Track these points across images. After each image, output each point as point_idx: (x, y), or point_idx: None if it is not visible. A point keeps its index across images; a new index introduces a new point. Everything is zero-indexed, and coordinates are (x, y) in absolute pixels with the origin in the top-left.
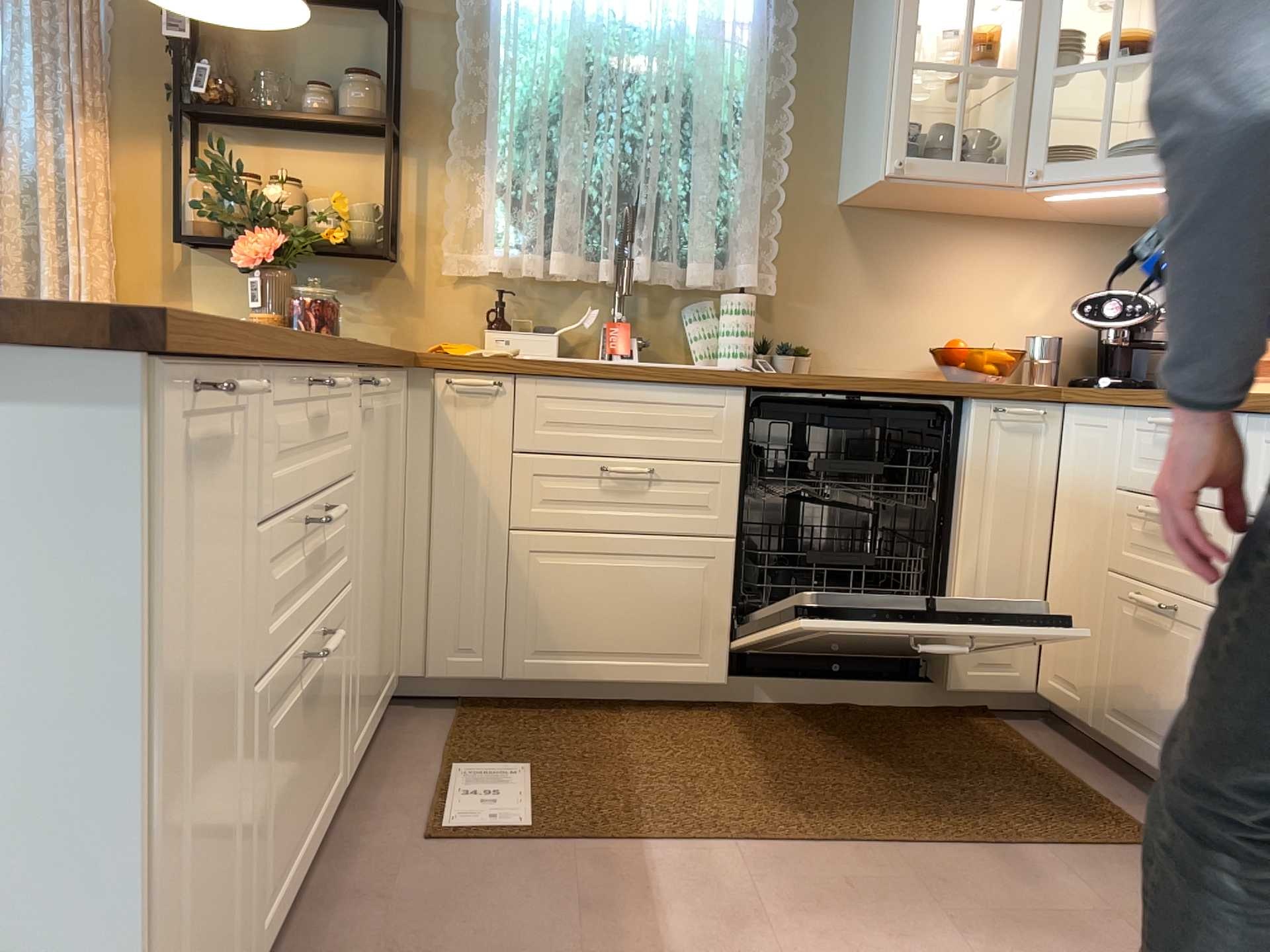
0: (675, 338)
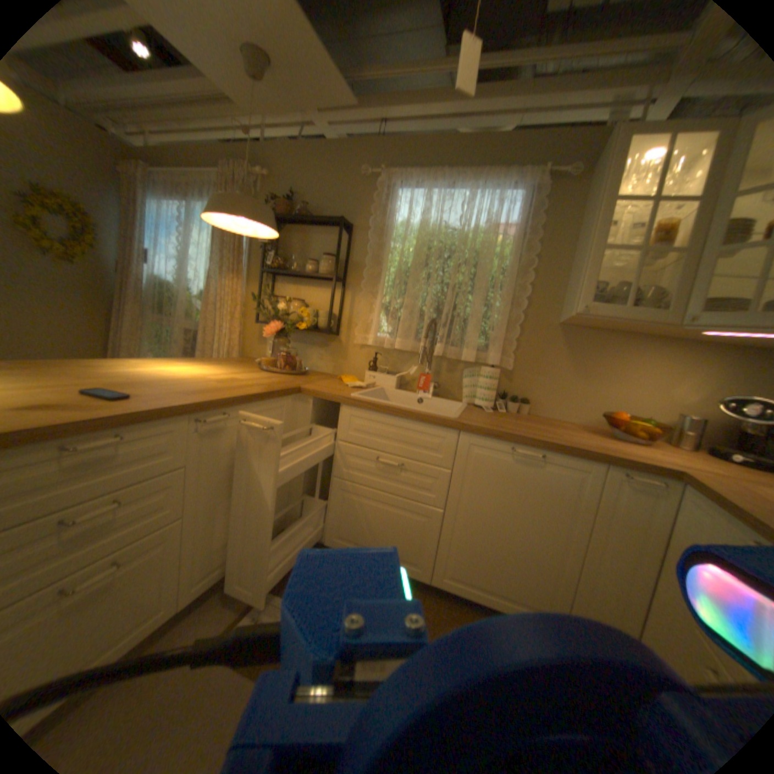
0: (457, 386)
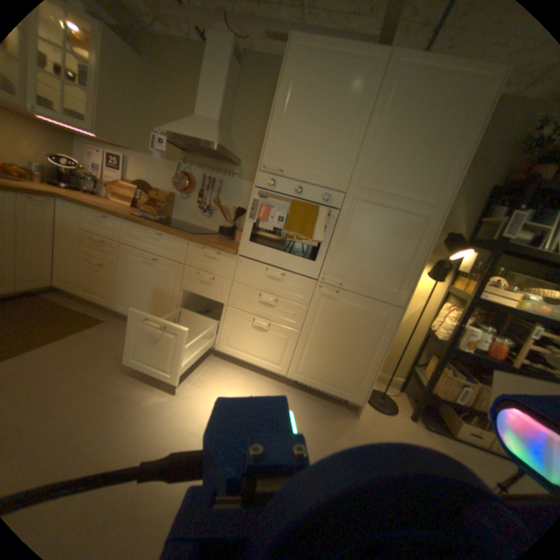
0: None
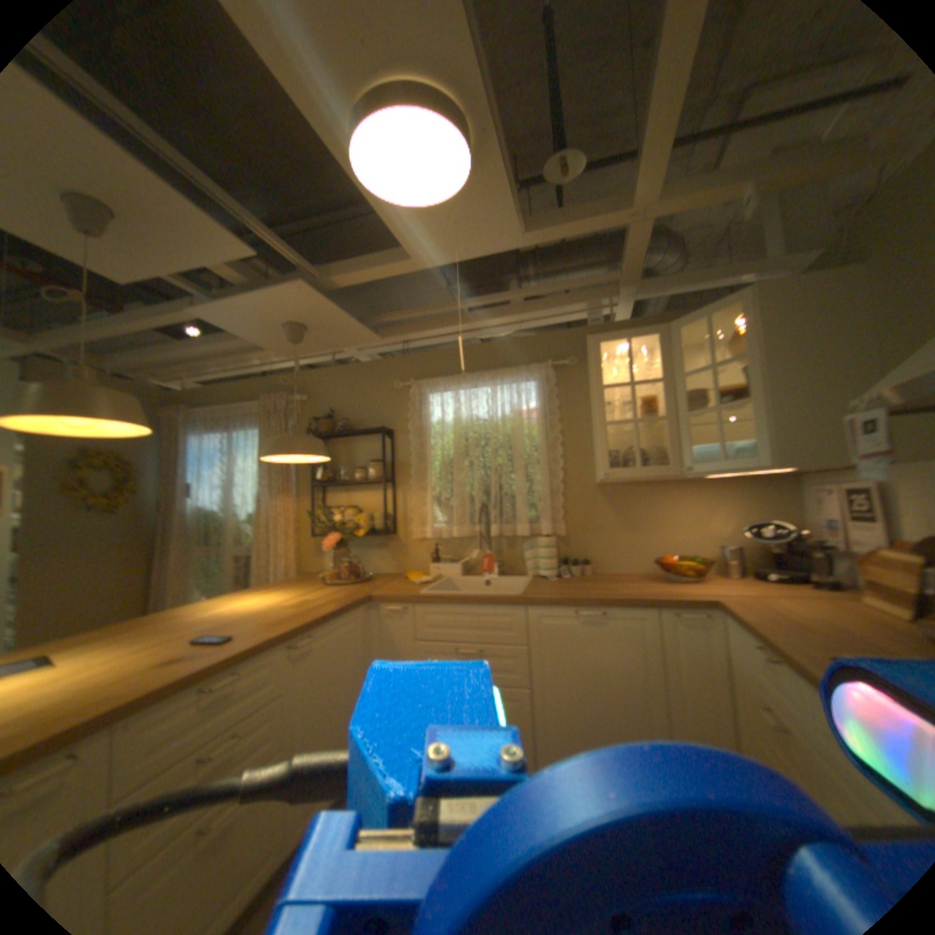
0: (521, 559)
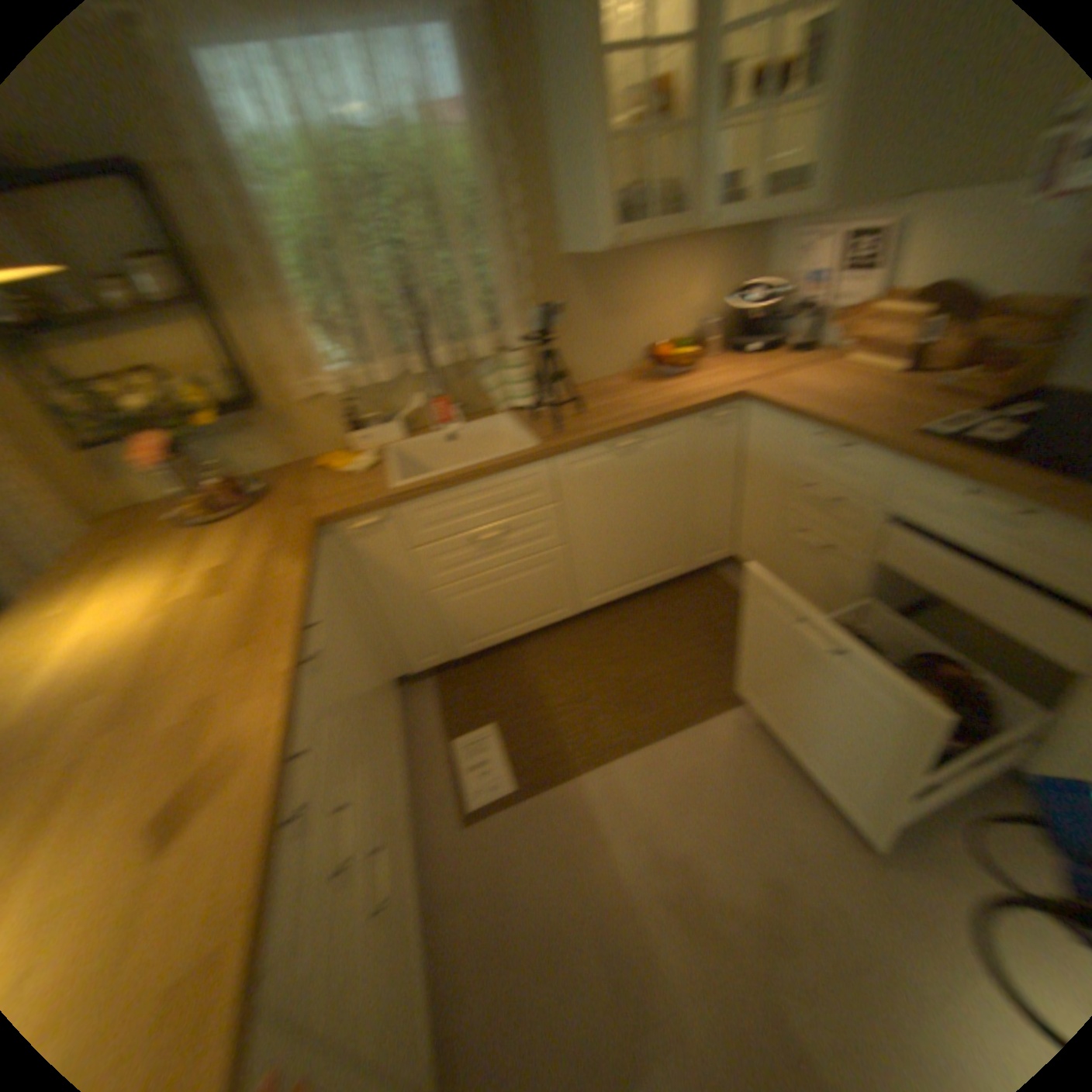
0: (470, 394)
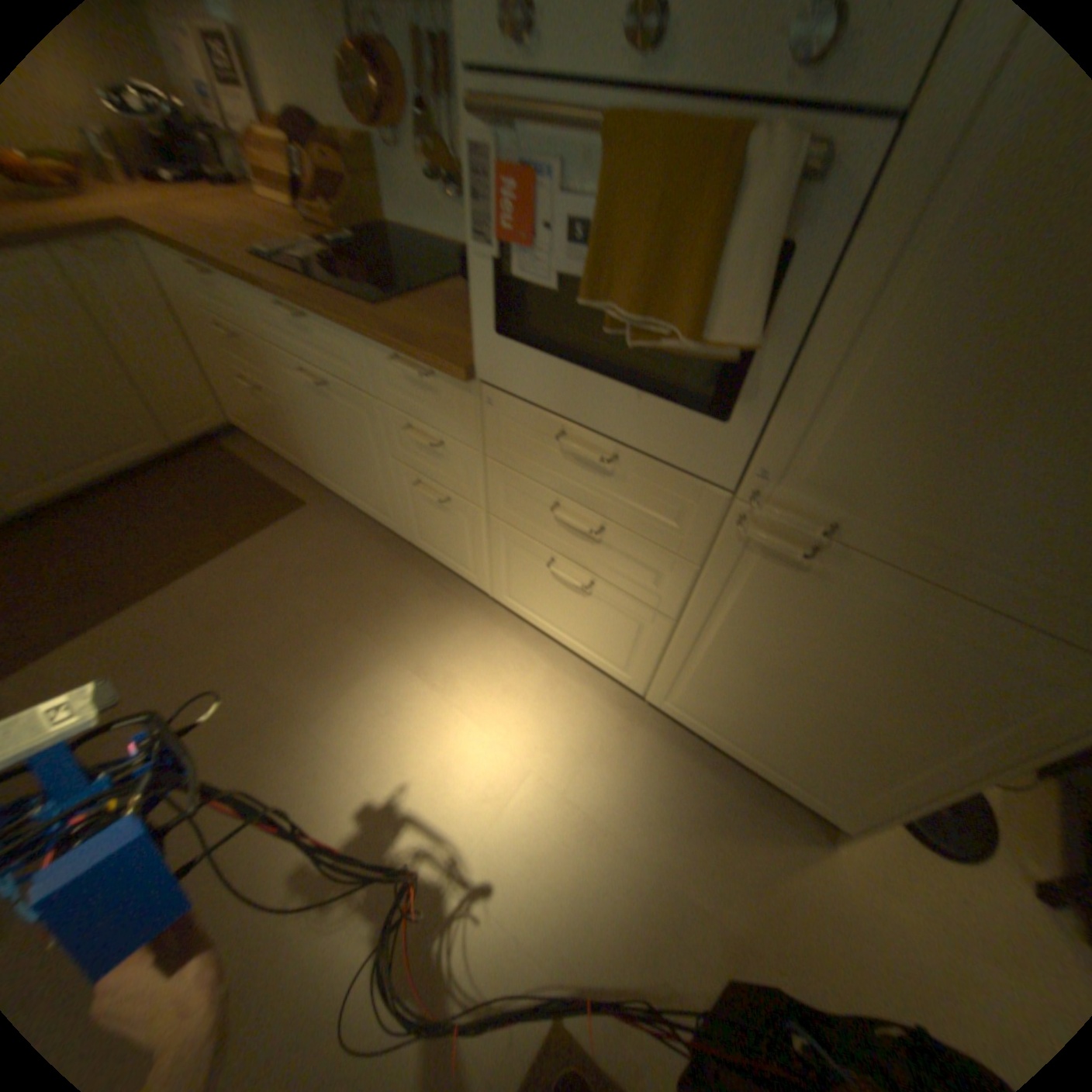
0: None
